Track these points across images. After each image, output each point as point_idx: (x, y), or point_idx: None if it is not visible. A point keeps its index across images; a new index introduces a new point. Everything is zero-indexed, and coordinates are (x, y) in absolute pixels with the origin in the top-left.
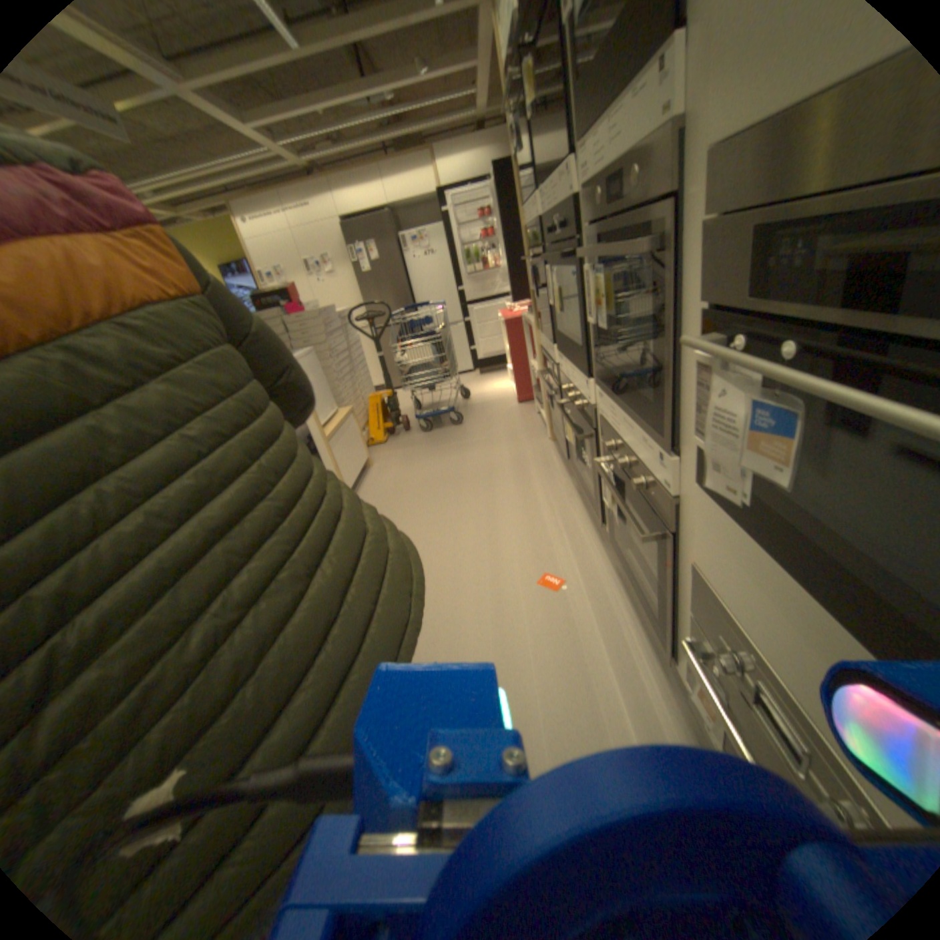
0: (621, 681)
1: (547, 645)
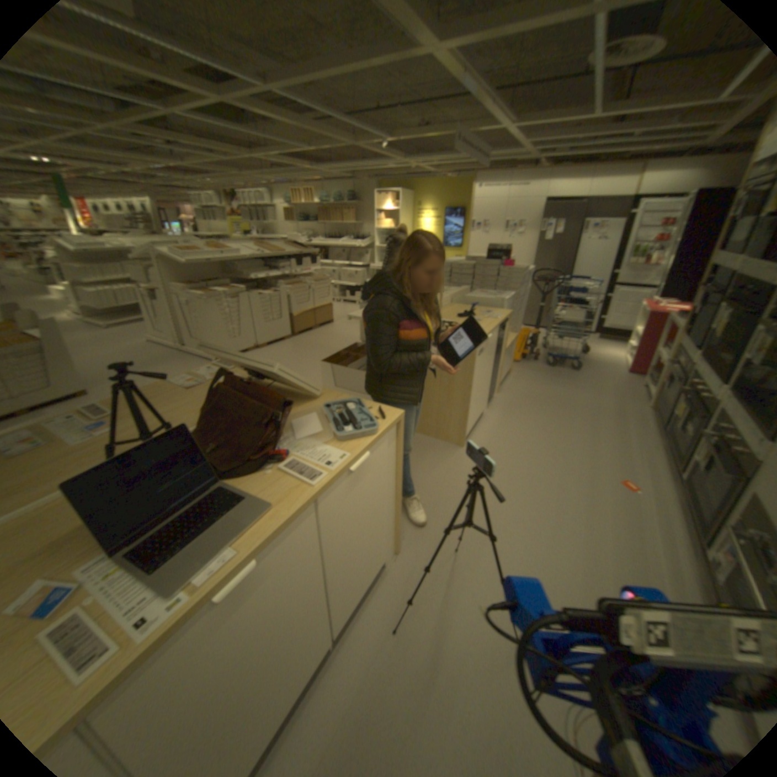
0: (666, 549)
1: (623, 515)
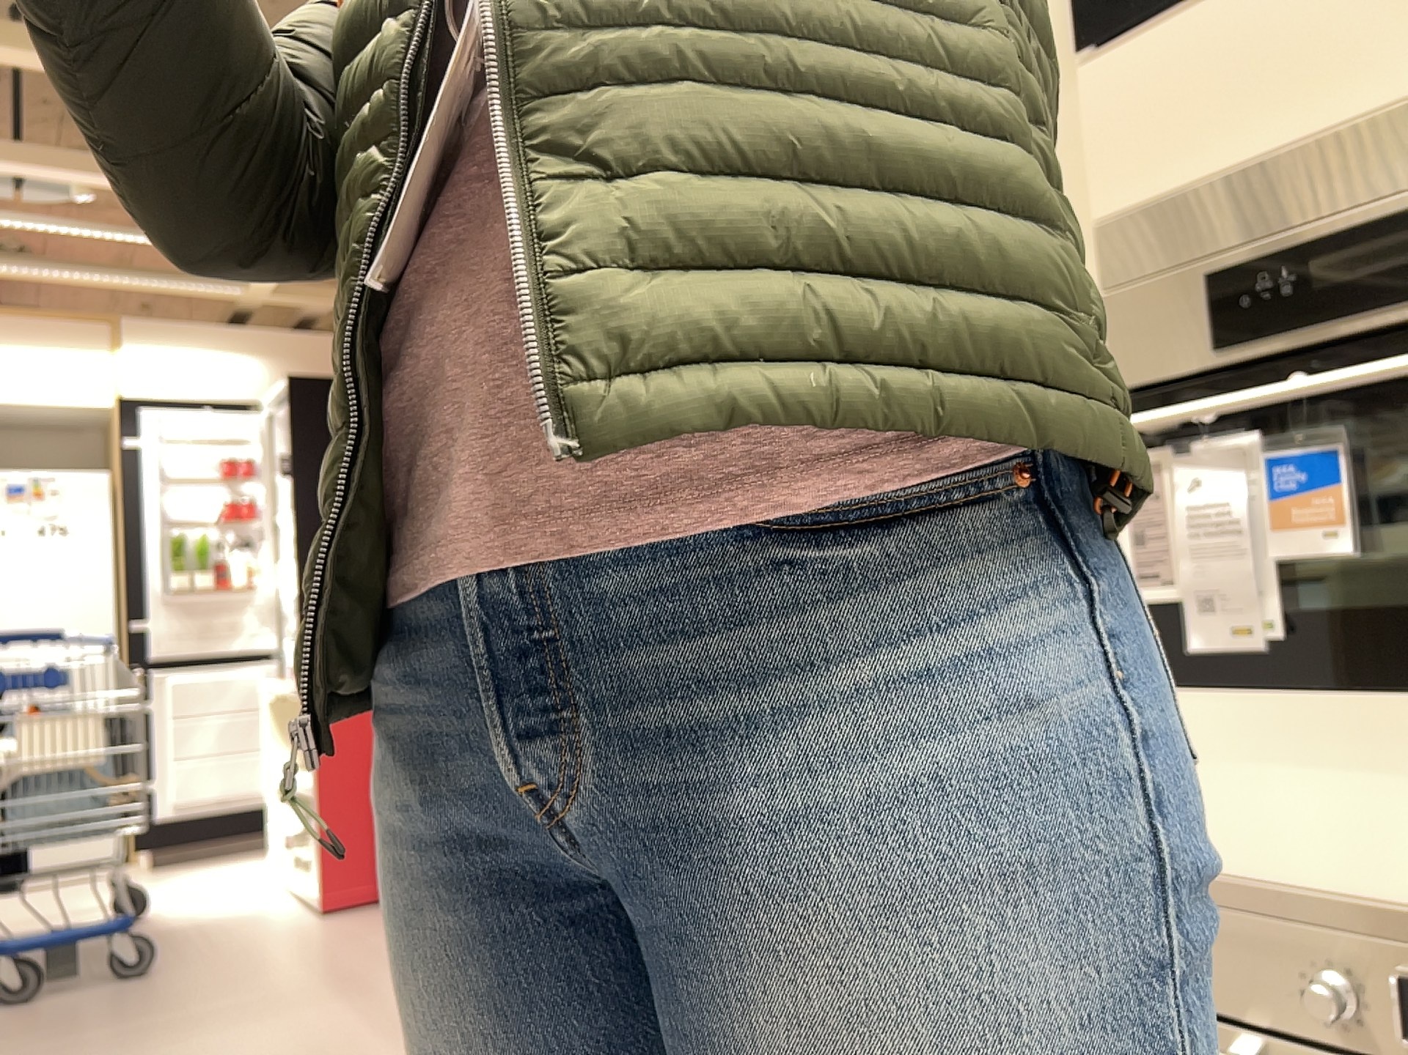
0: None
1: None
